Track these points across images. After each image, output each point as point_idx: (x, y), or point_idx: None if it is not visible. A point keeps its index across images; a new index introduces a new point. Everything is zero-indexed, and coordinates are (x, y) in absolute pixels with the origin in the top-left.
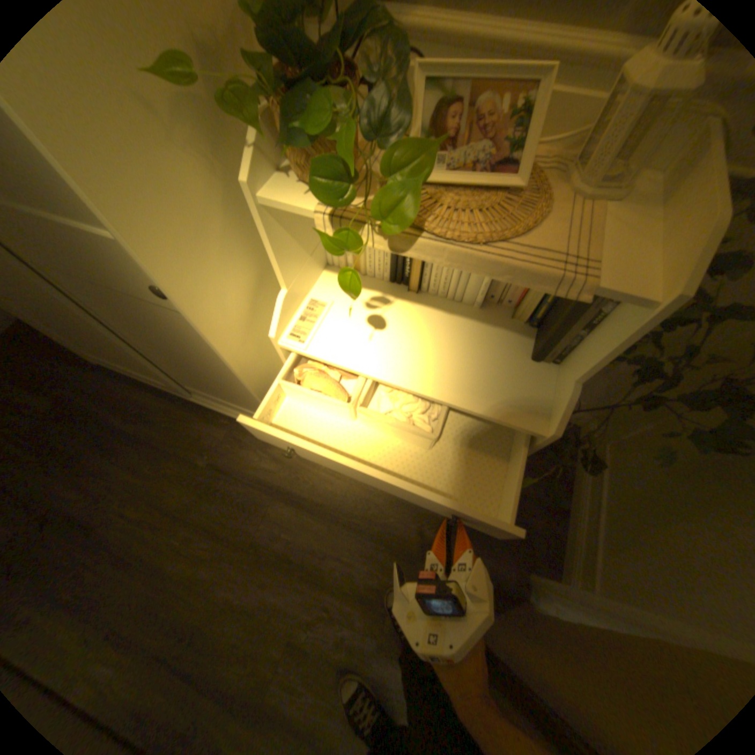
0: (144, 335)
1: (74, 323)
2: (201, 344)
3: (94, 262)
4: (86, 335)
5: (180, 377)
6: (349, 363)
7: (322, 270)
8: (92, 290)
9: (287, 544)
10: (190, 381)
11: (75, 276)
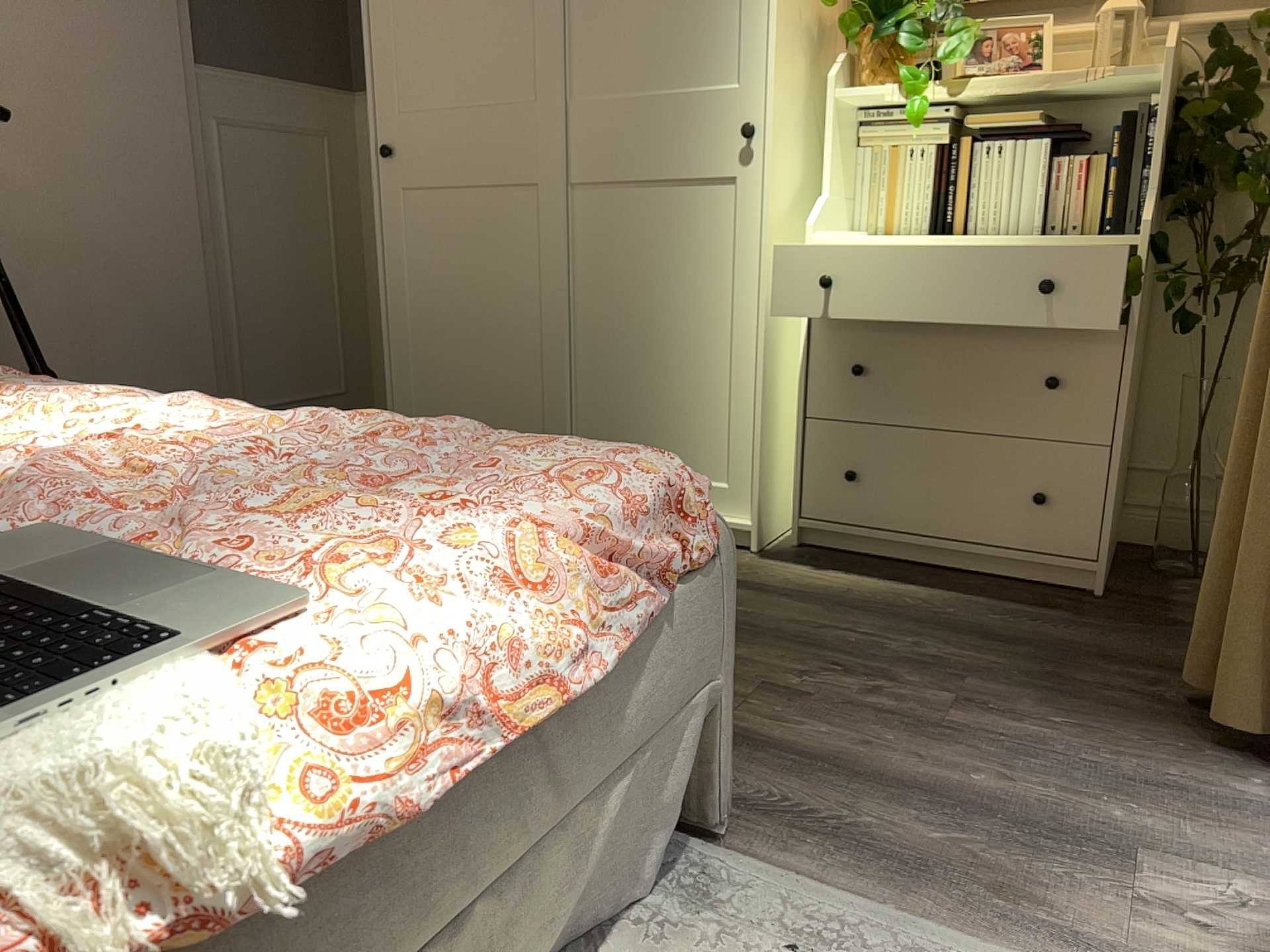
0: (624, 285)
1: (521, 301)
2: (721, 245)
3: (683, 134)
4: (506, 338)
5: (591, 419)
6: (896, 242)
7: (848, 234)
8: (624, 202)
9: (747, 618)
10: (608, 421)
11: (623, 182)
